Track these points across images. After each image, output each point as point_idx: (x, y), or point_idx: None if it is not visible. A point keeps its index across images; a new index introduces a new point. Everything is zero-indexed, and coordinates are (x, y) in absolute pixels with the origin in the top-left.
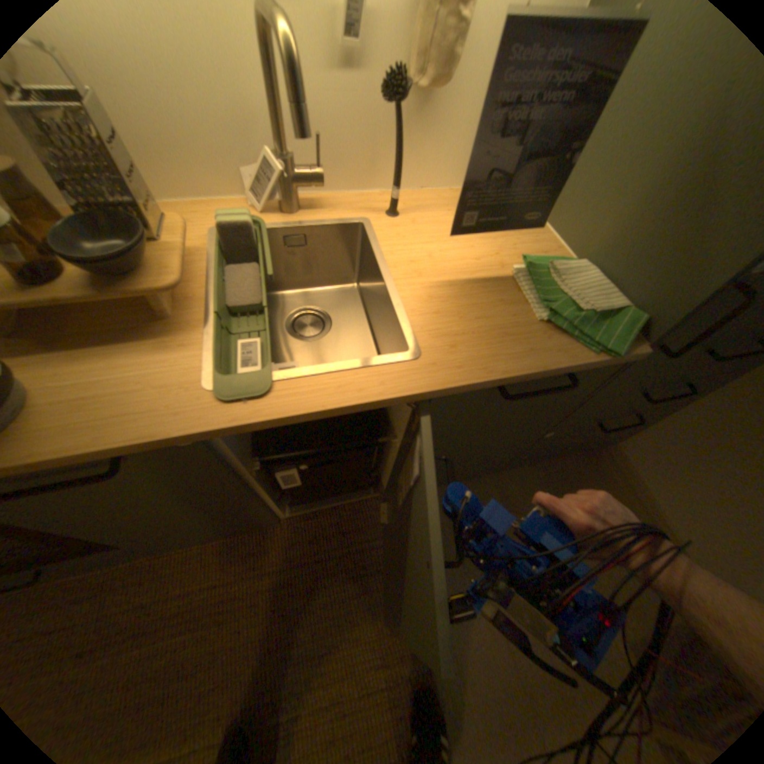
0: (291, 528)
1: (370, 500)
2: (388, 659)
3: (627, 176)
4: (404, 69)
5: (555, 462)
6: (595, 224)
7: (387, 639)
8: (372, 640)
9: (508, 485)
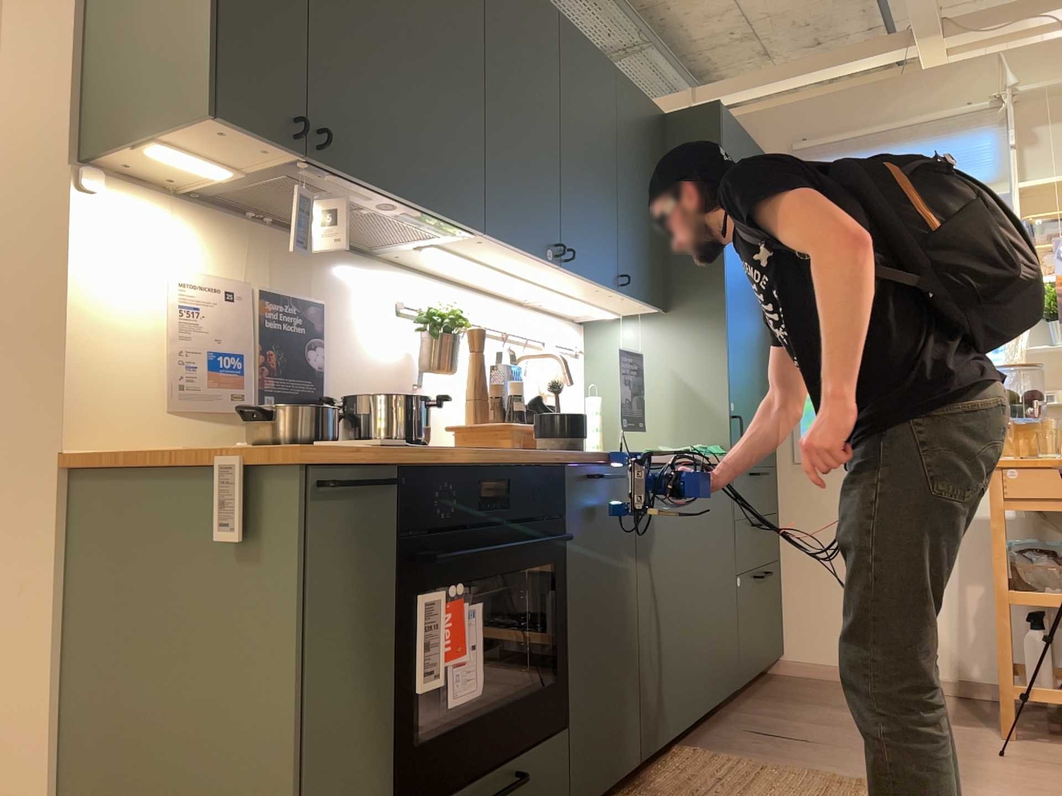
0: (647, 792)
1: (679, 752)
2: (847, 794)
3: (659, 410)
4: (554, 383)
5: (765, 690)
6: (659, 436)
7: (829, 789)
8: (821, 795)
9: (758, 709)
